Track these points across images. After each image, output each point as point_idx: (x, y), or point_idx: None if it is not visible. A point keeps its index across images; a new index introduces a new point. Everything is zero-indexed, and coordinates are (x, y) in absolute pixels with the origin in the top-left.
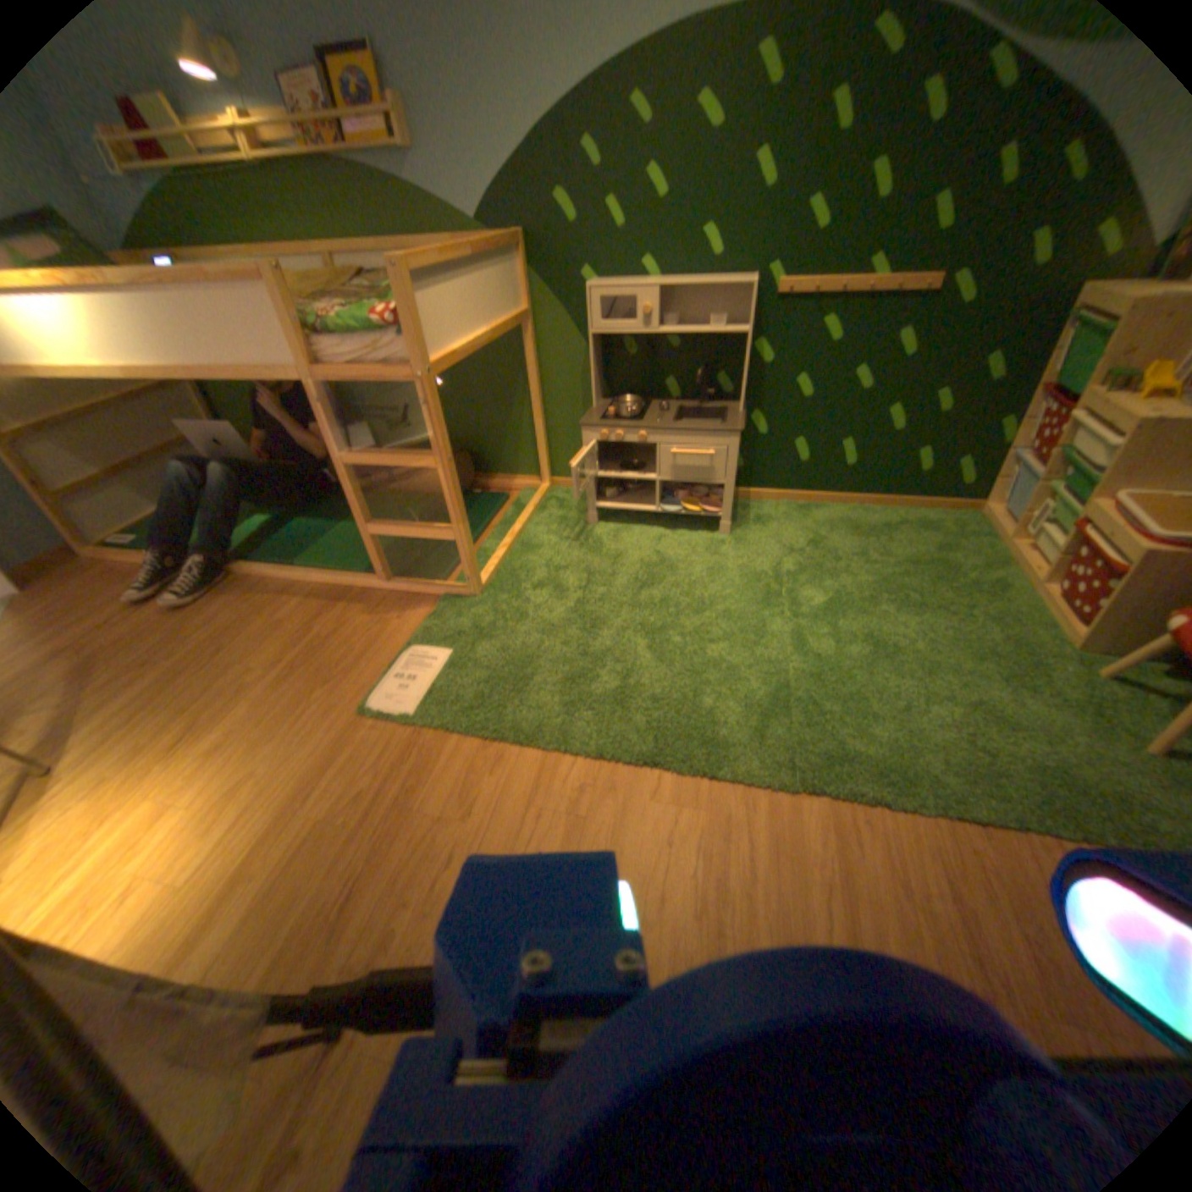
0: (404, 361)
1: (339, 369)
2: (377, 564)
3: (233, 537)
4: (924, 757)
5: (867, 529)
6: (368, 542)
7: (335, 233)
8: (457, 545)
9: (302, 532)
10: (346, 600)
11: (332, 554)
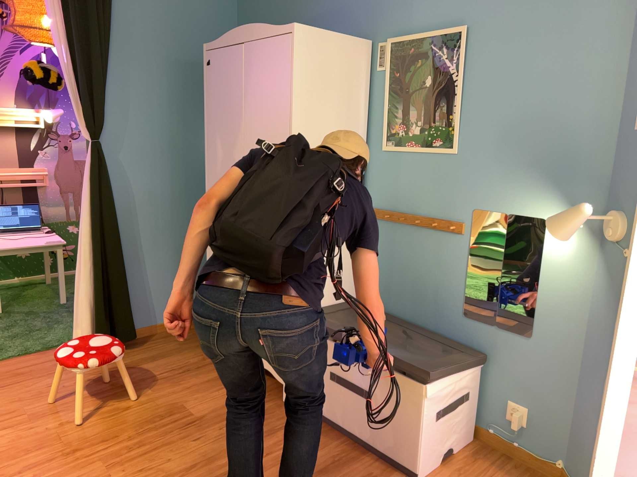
0: None
1: None
2: None
3: None
4: None
5: None
6: None
7: None
8: None
9: None
10: None
11: None
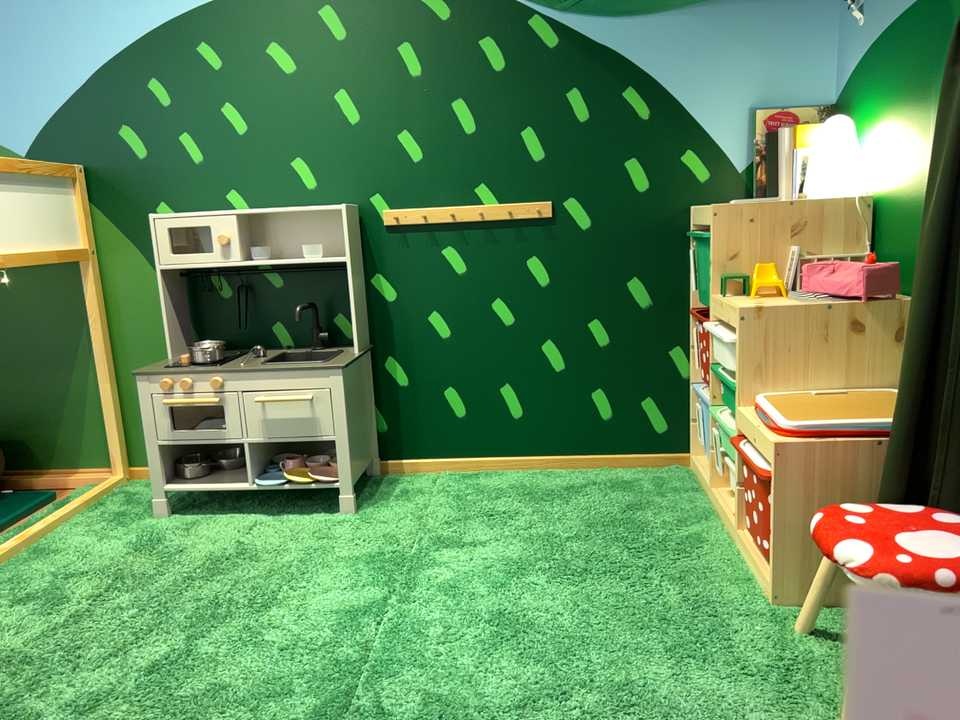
0: None
1: None
2: None
3: None
4: None
5: (541, 497)
6: None
7: None
8: None
9: None
10: None
11: None
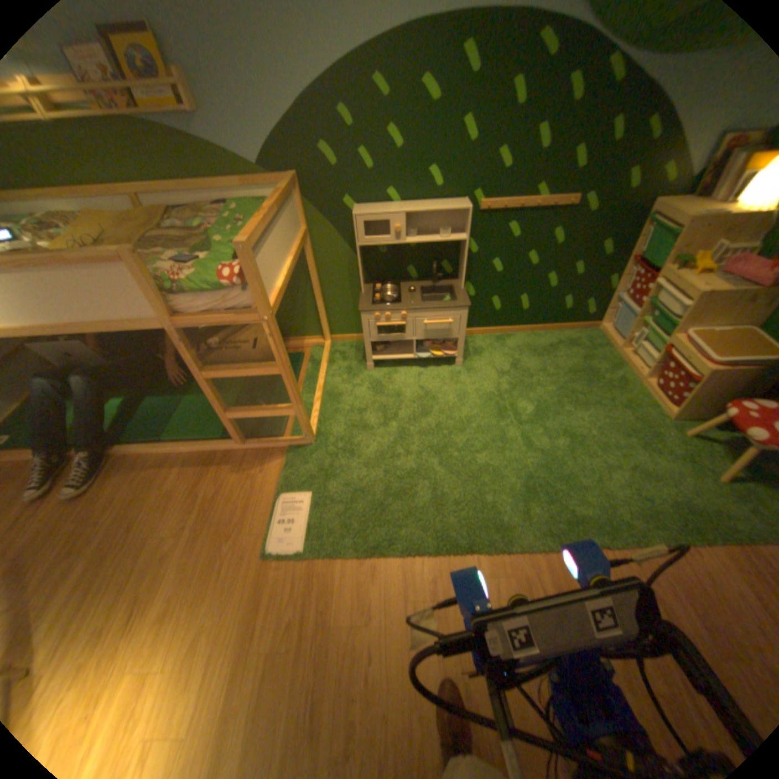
0: (251, 308)
1: (199, 319)
2: (235, 435)
3: (100, 424)
4: (619, 513)
5: (542, 352)
6: (227, 424)
7: (140, 179)
8: (297, 418)
9: (158, 411)
10: (216, 465)
11: (190, 427)
